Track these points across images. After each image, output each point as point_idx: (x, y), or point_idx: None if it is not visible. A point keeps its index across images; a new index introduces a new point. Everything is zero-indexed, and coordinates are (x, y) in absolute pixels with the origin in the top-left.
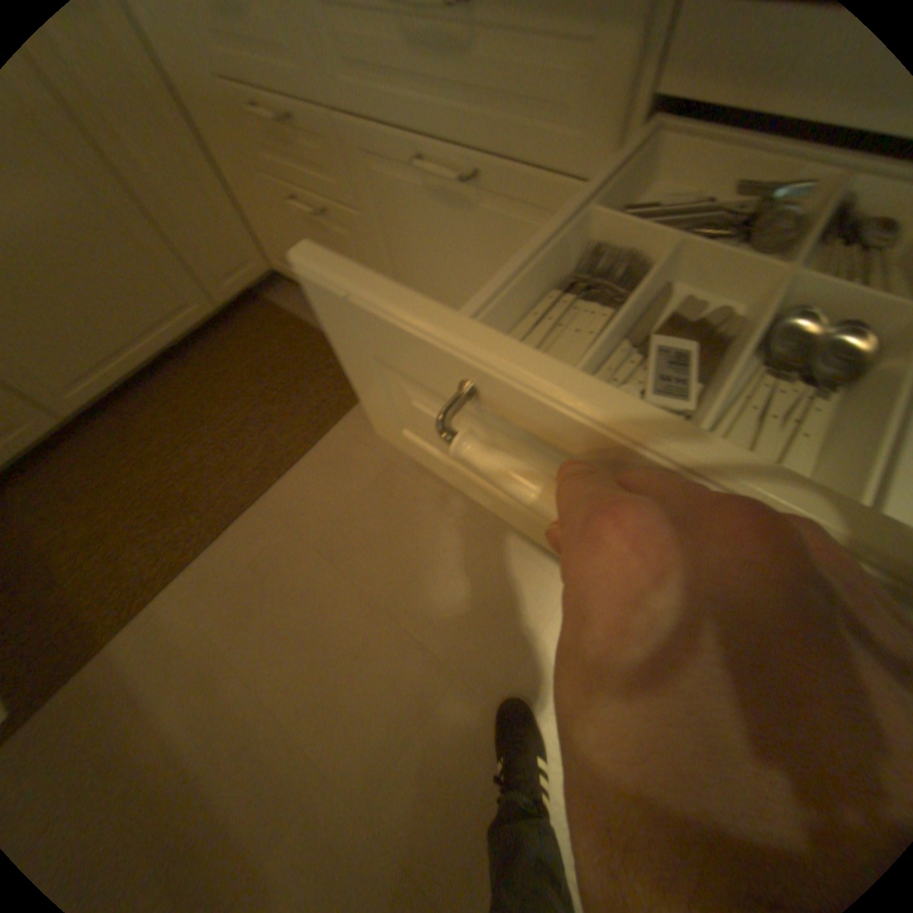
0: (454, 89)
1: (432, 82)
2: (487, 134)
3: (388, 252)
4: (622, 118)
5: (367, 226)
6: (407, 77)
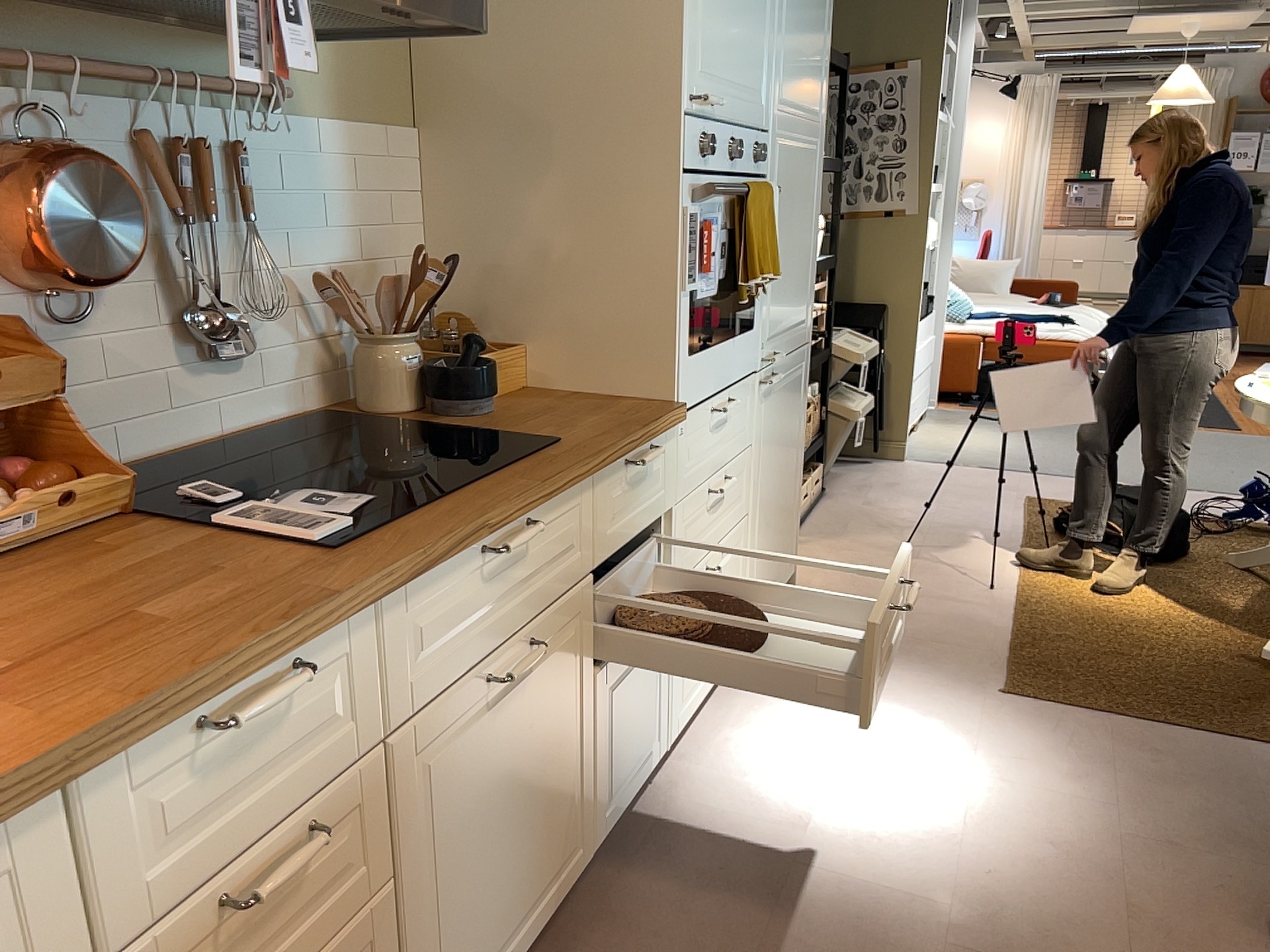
0: (516, 587)
1: (502, 596)
2: (537, 600)
3: (433, 881)
4: (587, 531)
5: (410, 874)
6: (483, 609)
